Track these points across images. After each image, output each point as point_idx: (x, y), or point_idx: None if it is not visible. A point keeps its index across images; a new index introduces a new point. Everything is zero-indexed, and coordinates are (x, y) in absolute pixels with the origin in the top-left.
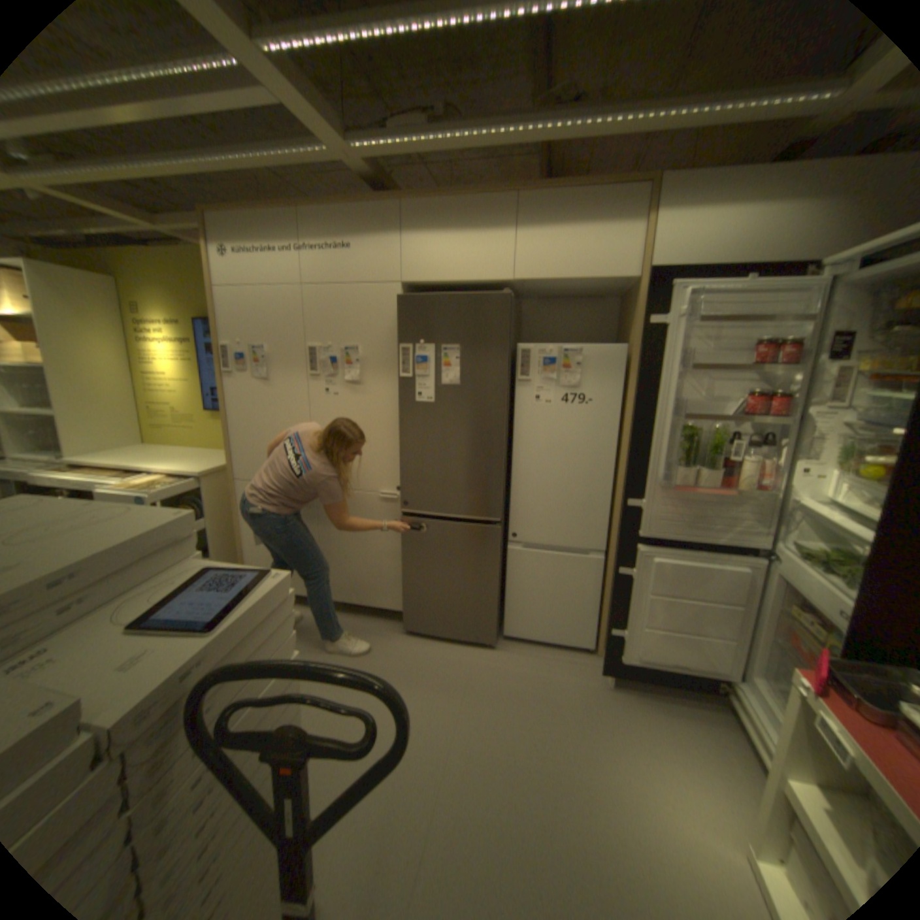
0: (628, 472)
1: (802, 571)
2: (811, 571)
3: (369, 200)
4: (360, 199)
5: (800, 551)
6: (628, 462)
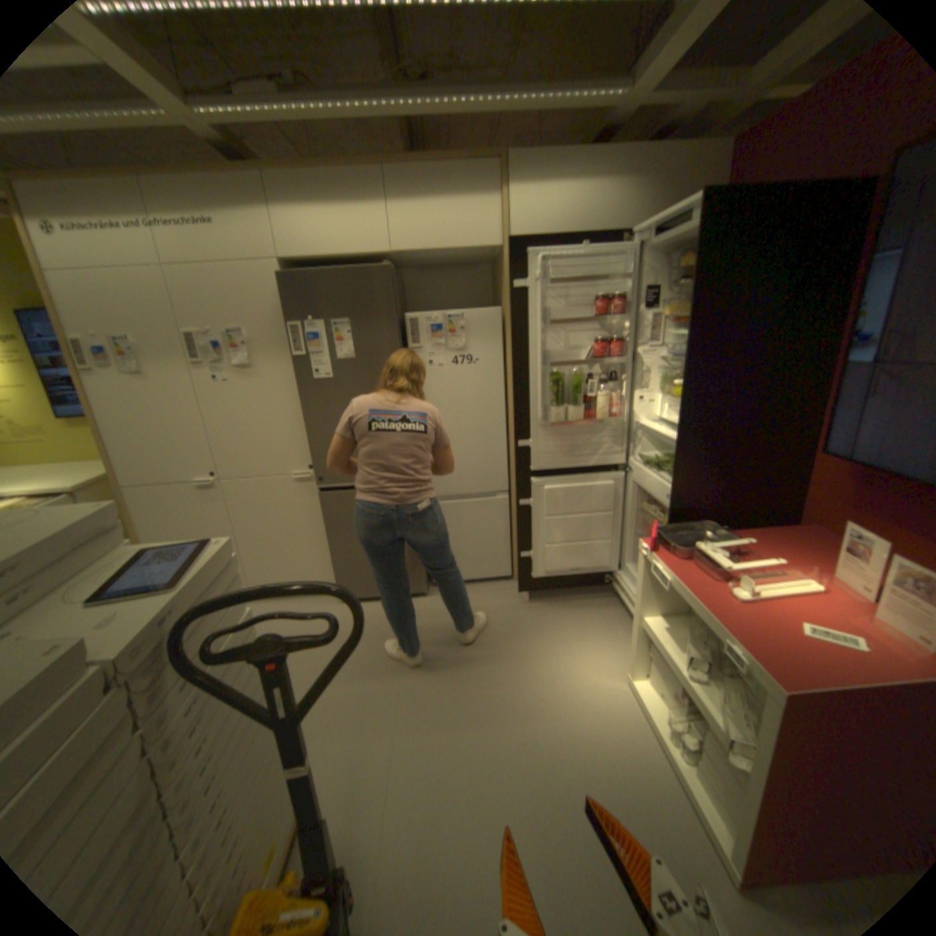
0: (514, 419)
1: (644, 474)
2: (649, 473)
3: (225, 171)
4: (214, 170)
5: (644, 460)
6: (513, 410)
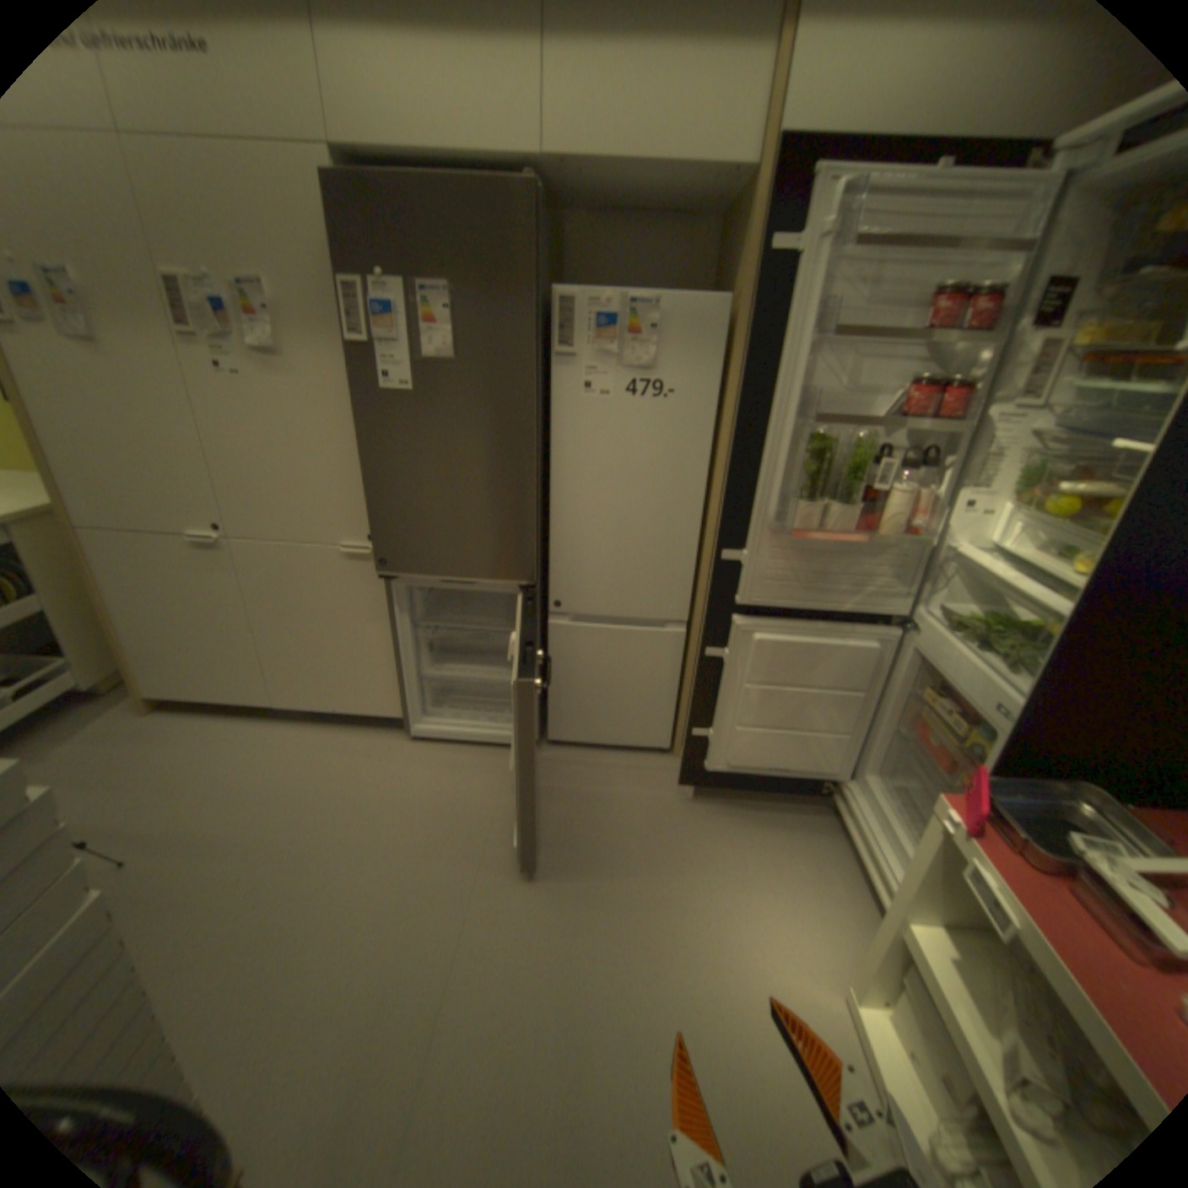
0: (723, 509)
1: (947, 646)
2: (960, 646)
3: None
4: None
5: (943, 615)
6: (724, 492)
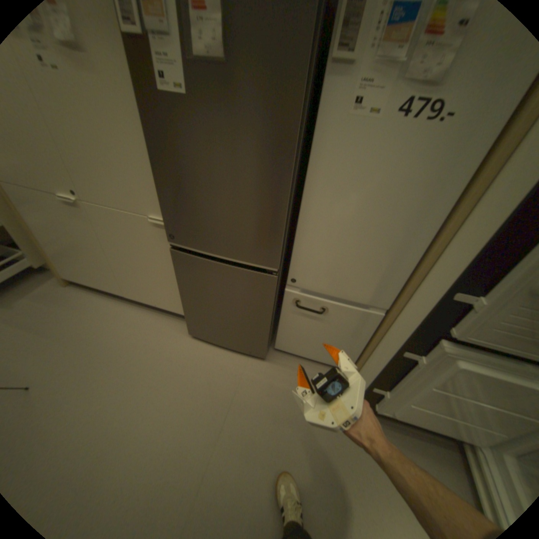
0: (479, 257)
1: None
2: None
3: None
4: None
5: None
6: (491, 242)
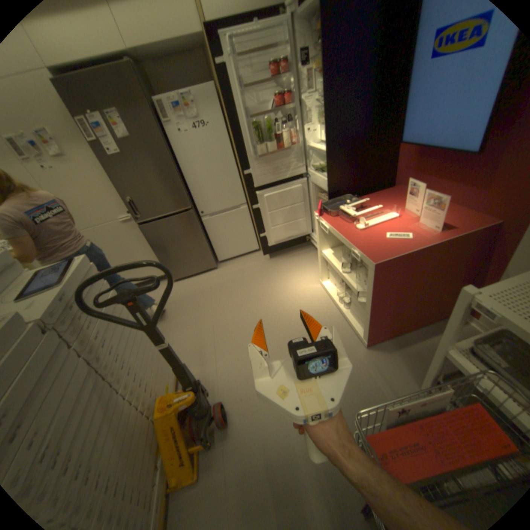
0: (238, 158)
1: (315, 176)
2: (318, 175)
3: None
4: None
5: (315, 169)
6: (236, 152)
